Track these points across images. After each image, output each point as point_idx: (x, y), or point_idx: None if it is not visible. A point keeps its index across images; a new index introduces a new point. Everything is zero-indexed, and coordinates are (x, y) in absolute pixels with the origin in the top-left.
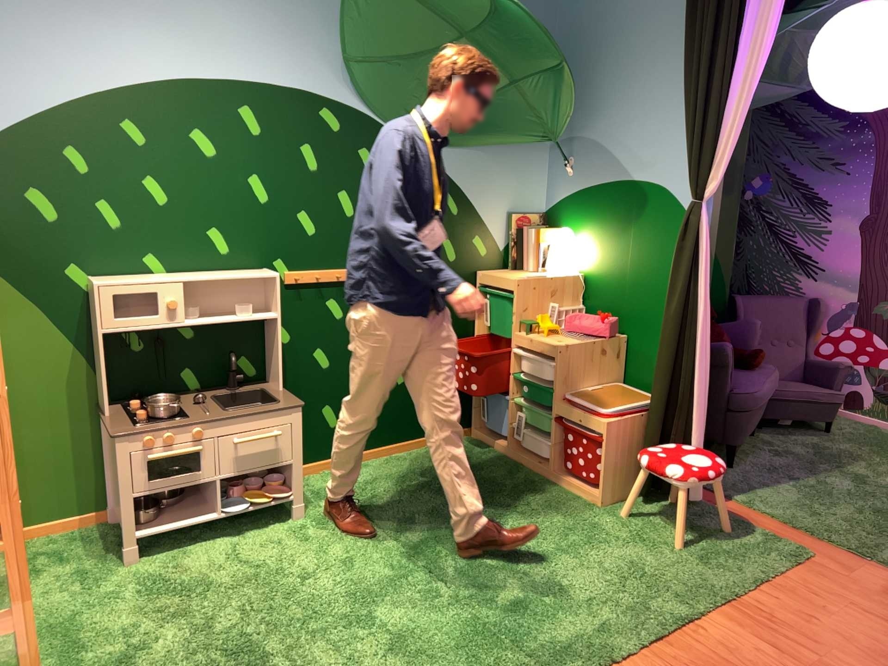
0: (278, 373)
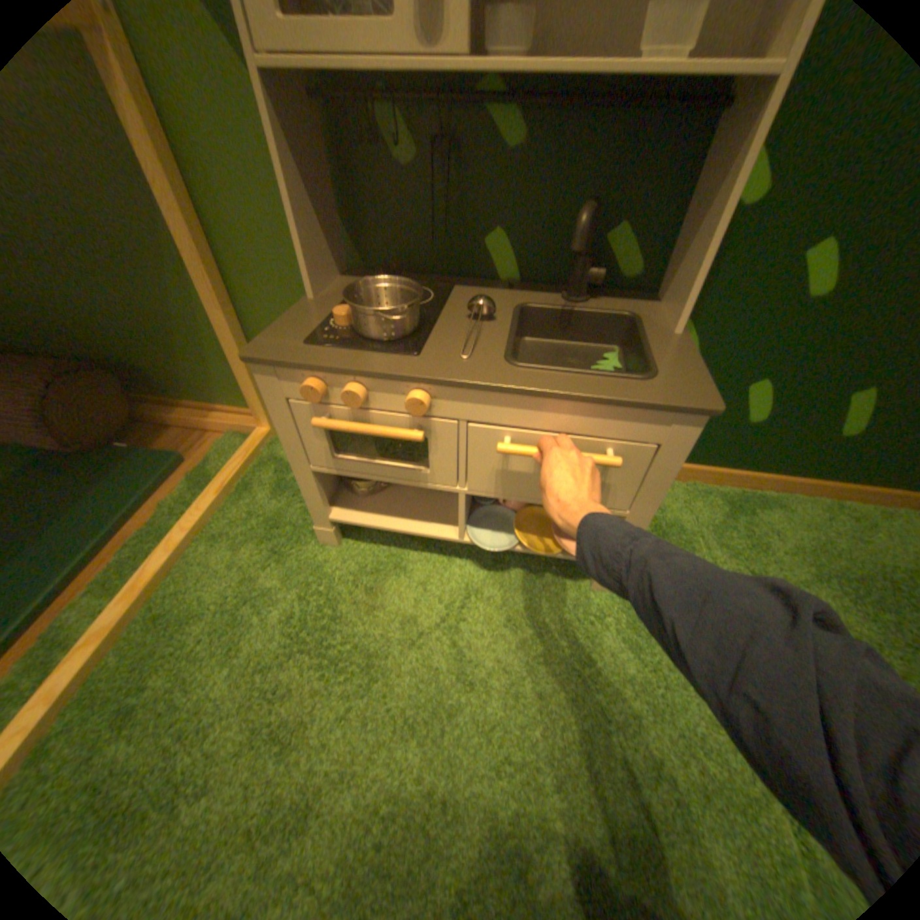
0: (693, 289)
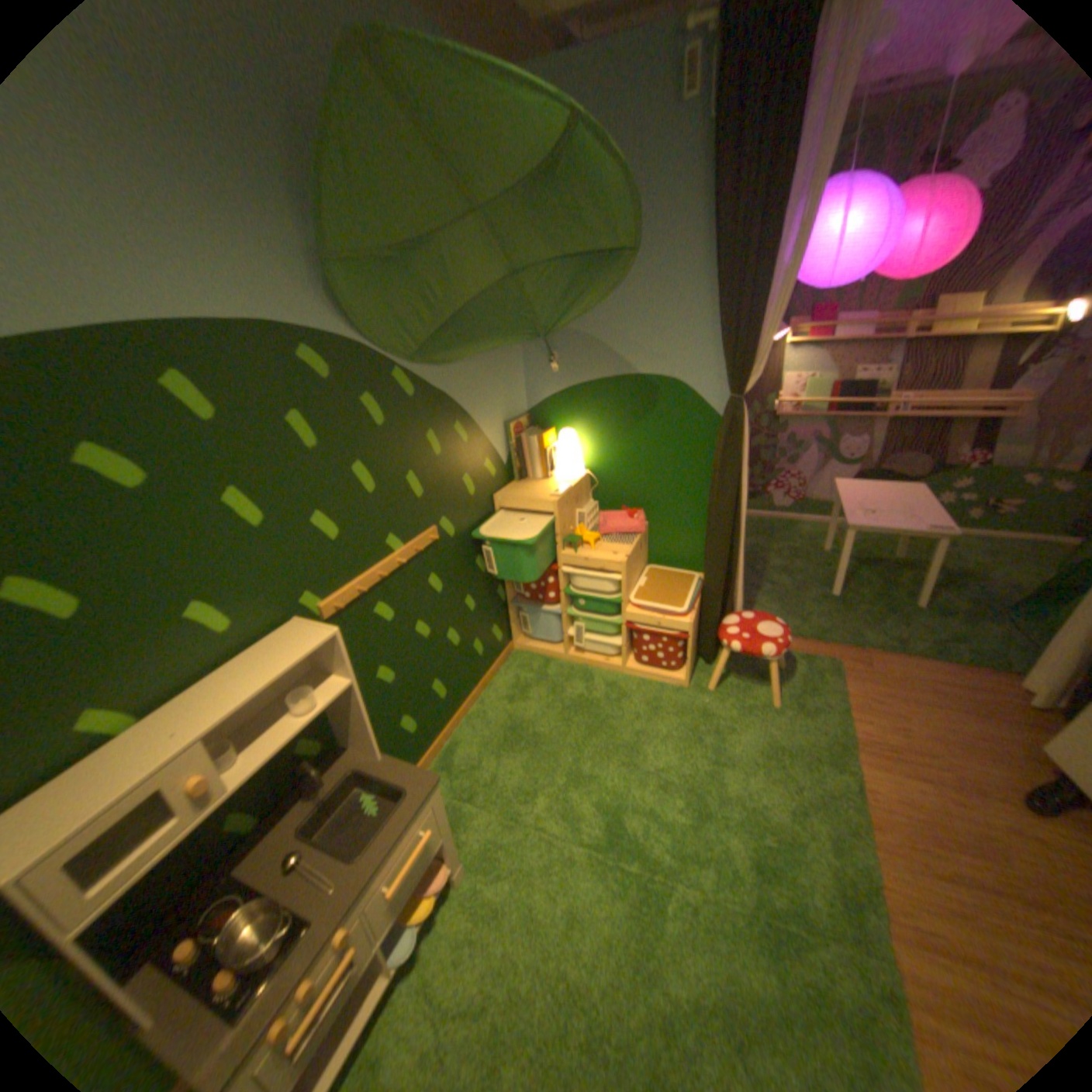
0: (371, 742)
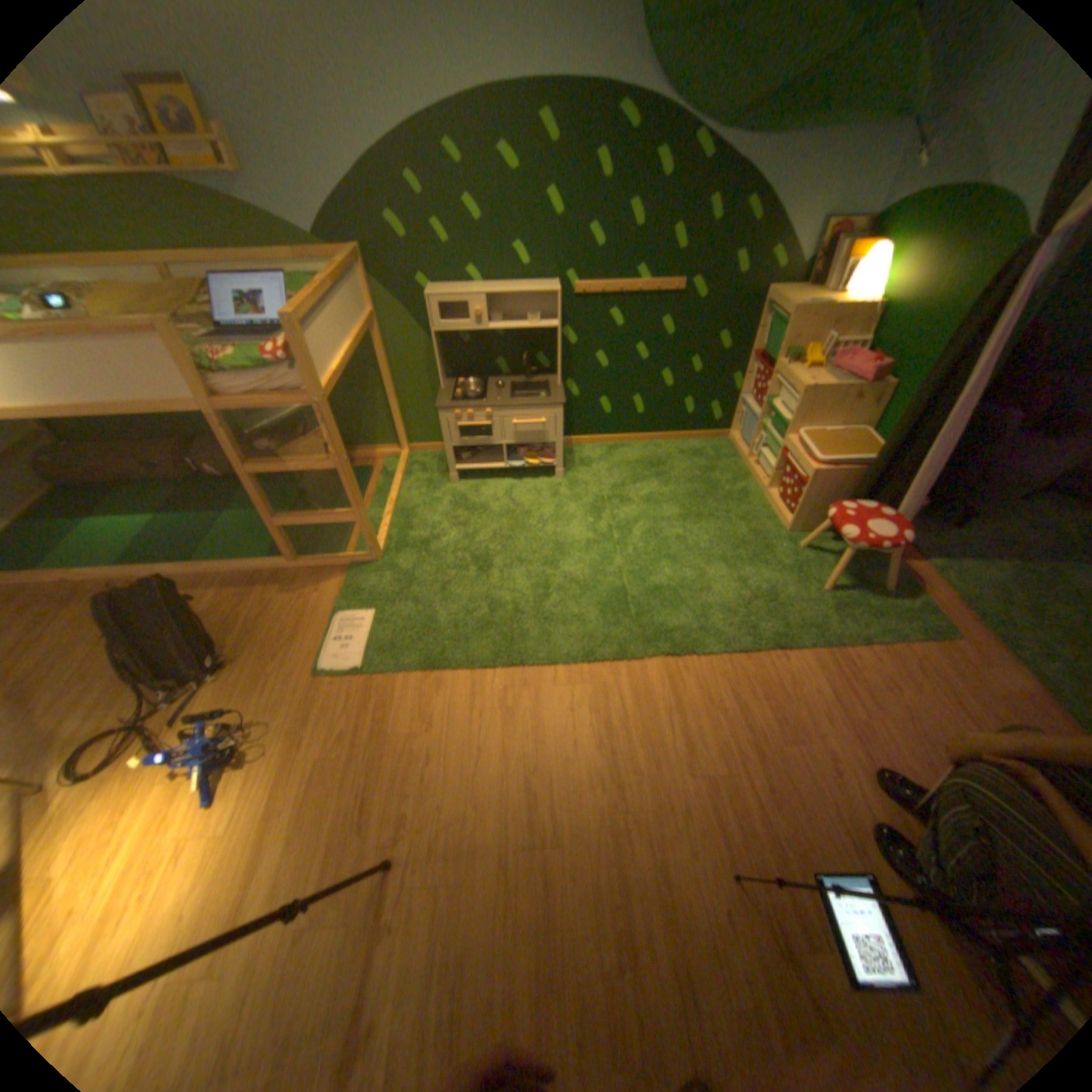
0: (557, 373)
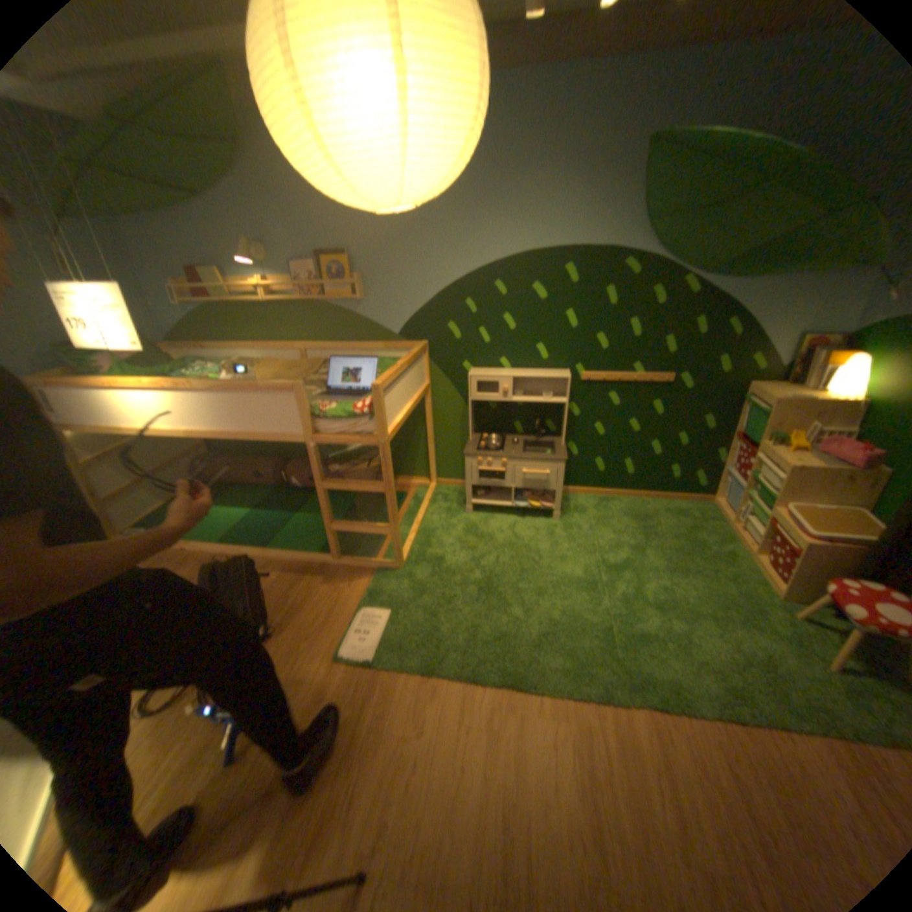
0: (562, 436)
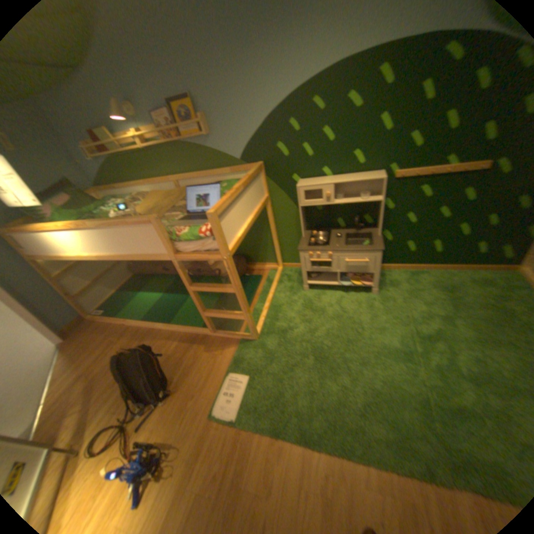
0: (378, 228)
